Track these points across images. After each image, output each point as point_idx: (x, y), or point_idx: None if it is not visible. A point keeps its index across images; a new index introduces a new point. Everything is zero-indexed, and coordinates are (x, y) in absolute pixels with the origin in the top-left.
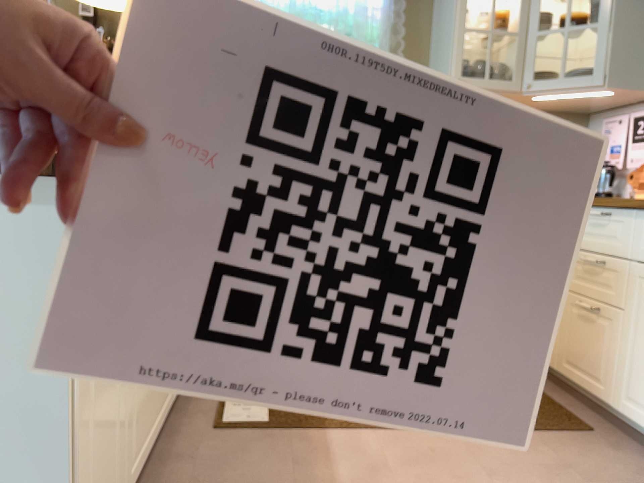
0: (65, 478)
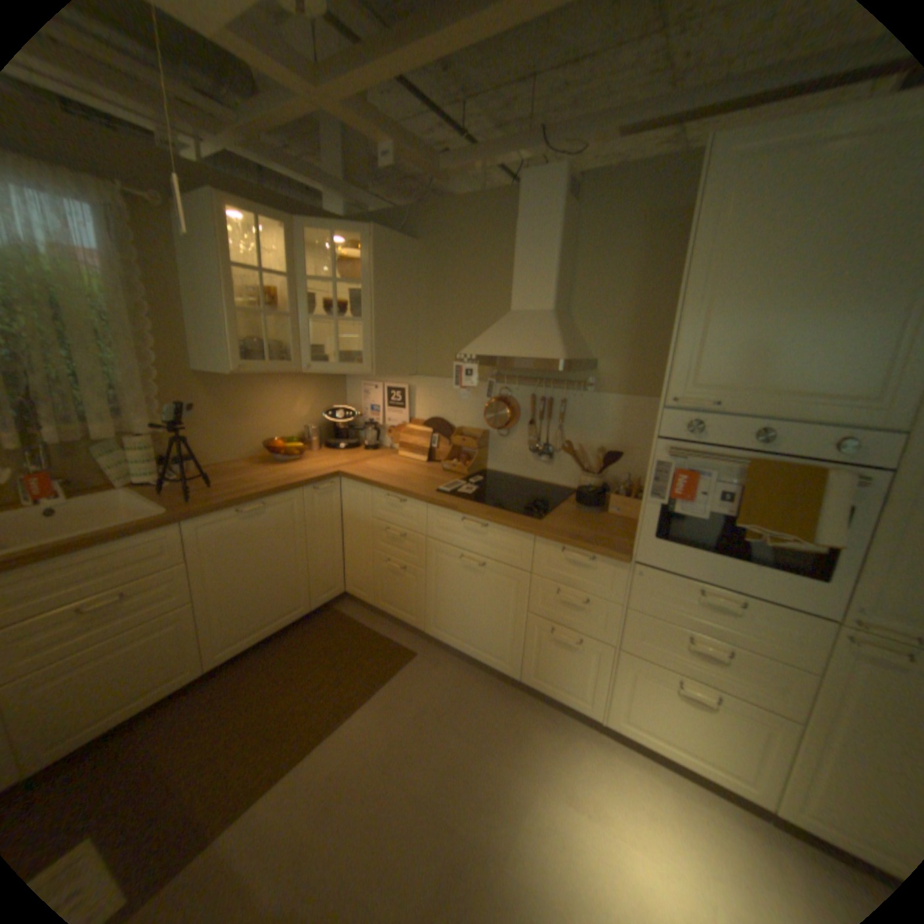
0: None
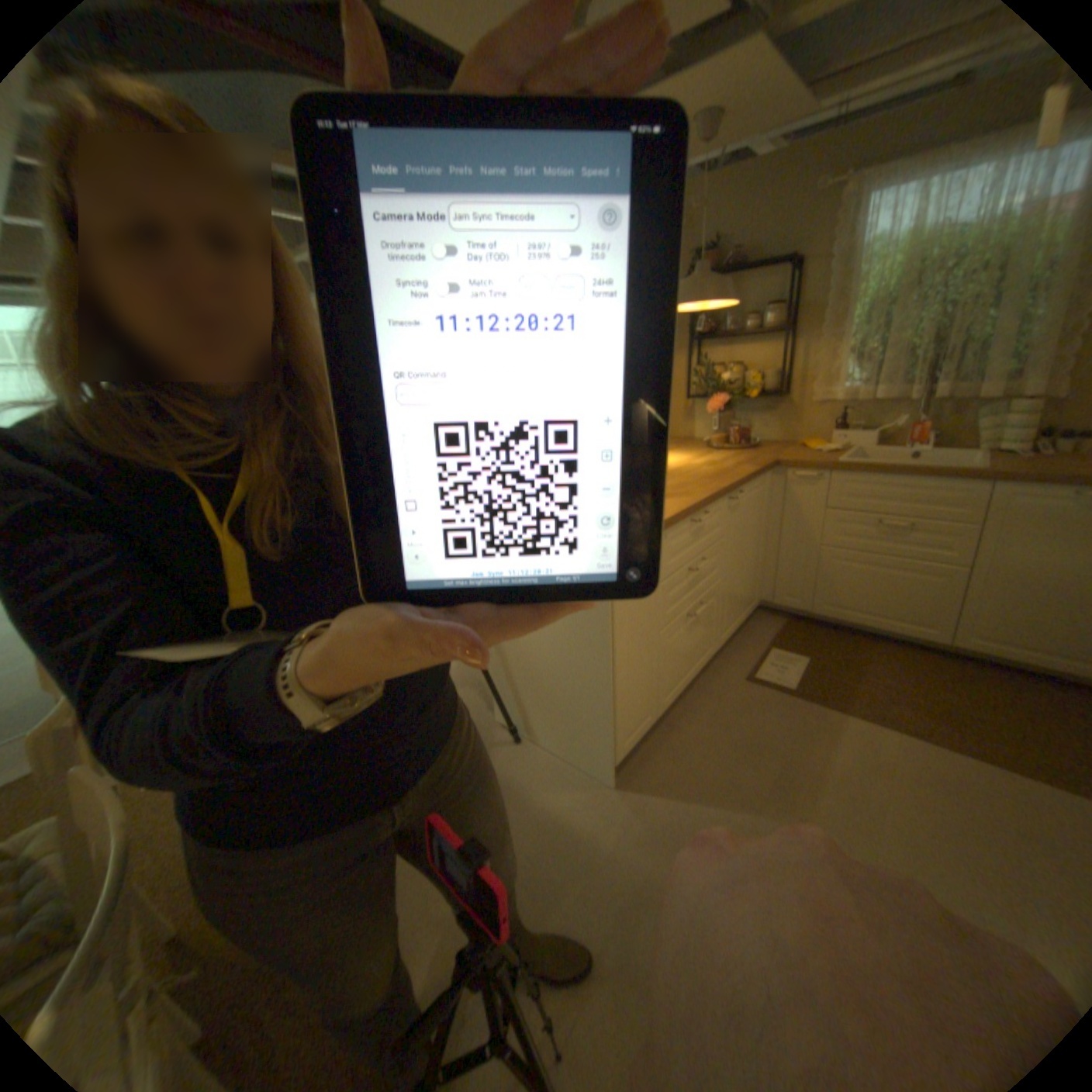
0: (618, 700)
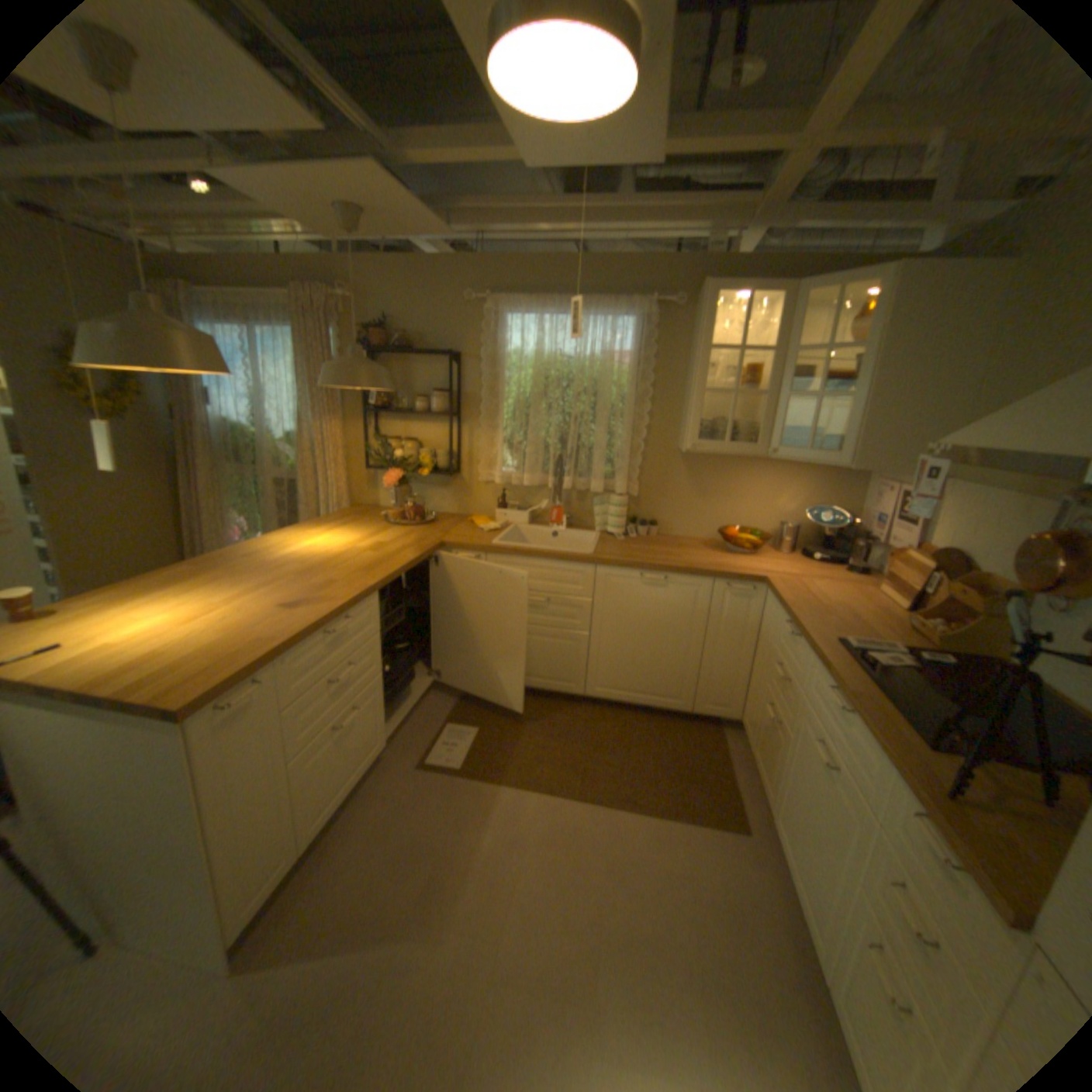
0: (219, 874)
